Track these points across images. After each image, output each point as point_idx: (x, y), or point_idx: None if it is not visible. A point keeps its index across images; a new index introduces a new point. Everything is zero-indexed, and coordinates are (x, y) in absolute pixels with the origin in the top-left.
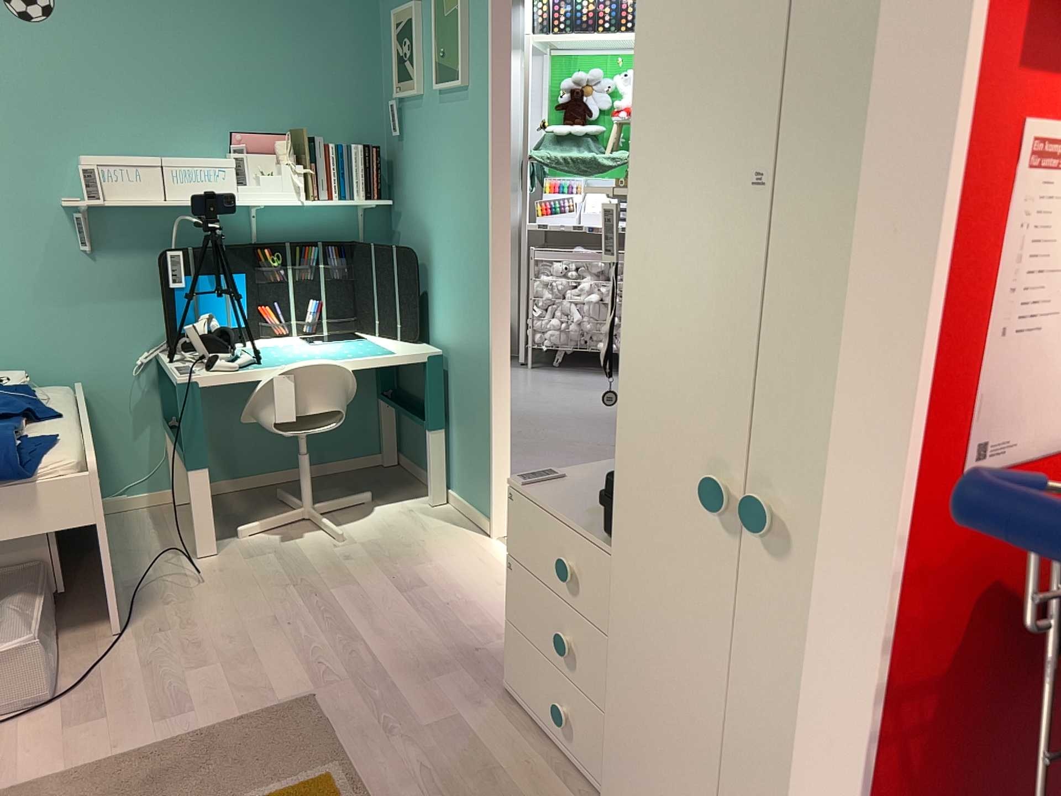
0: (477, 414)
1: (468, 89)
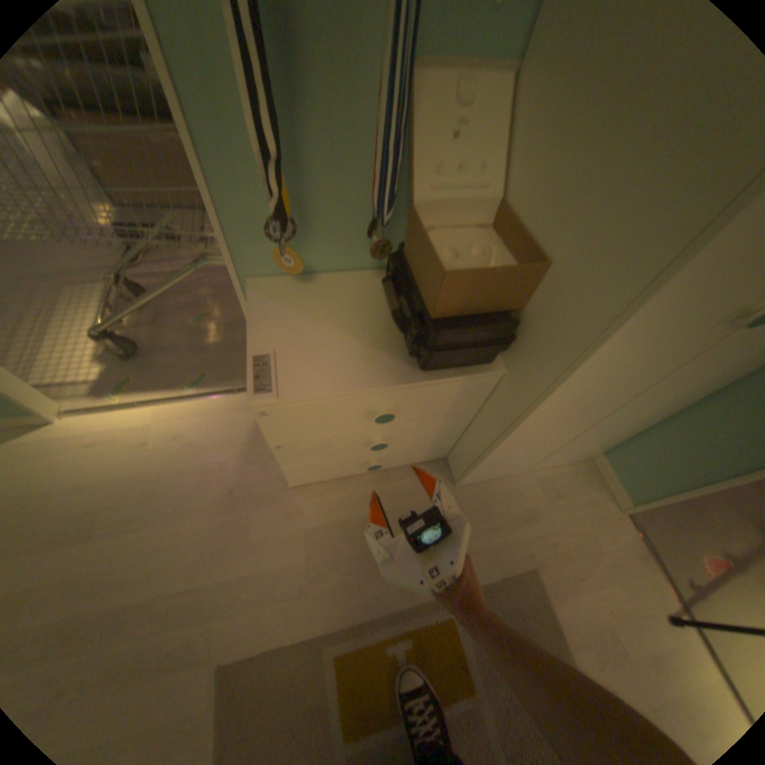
0: None
1: None
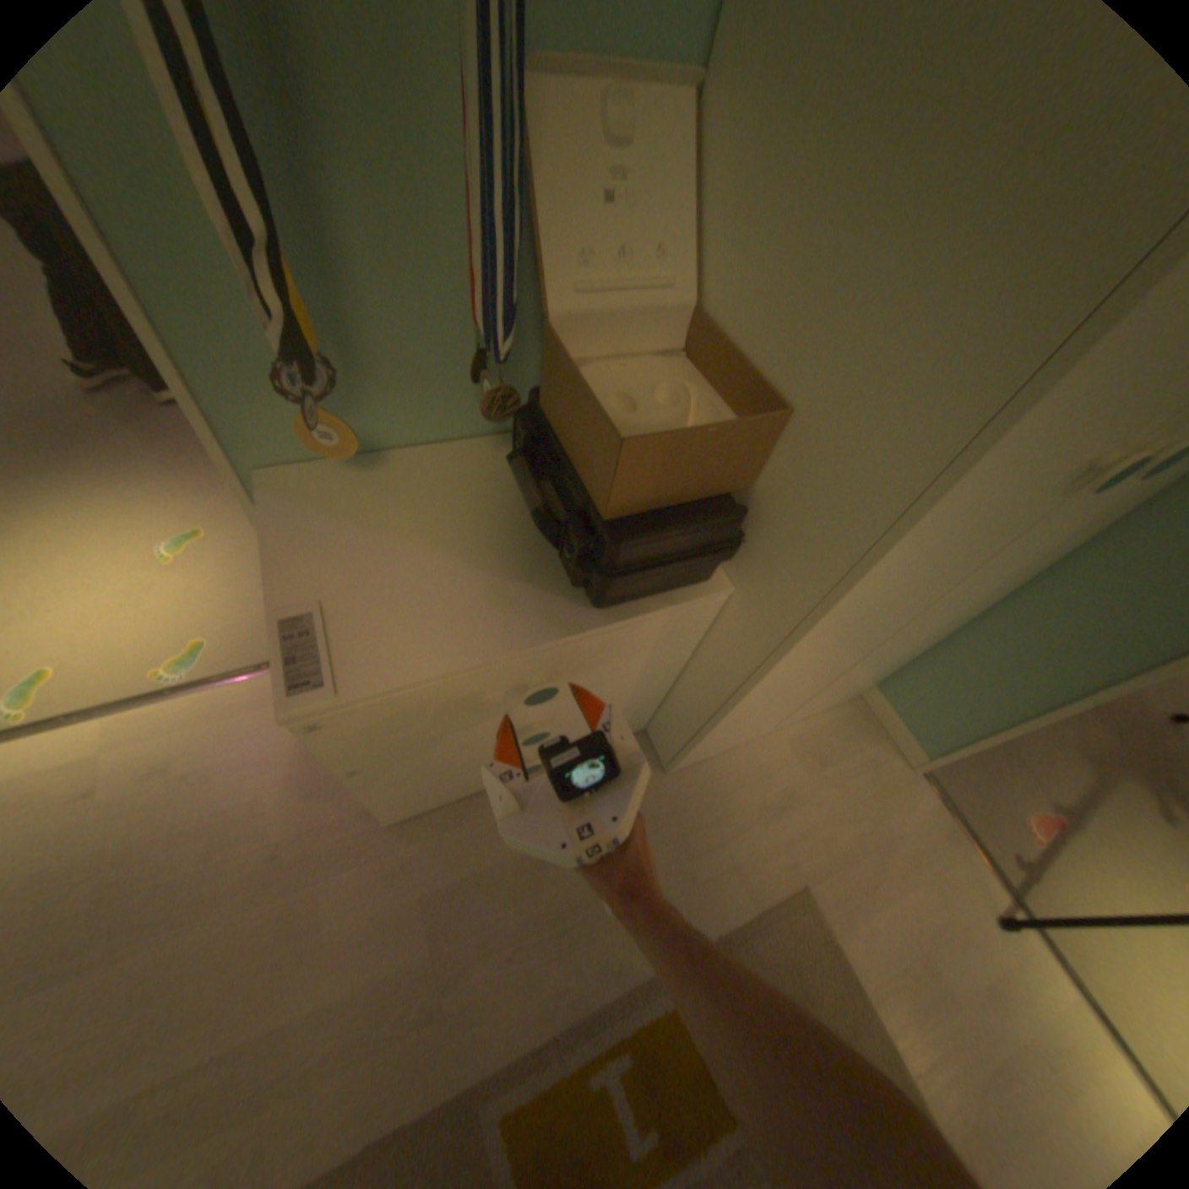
0: None
1: None
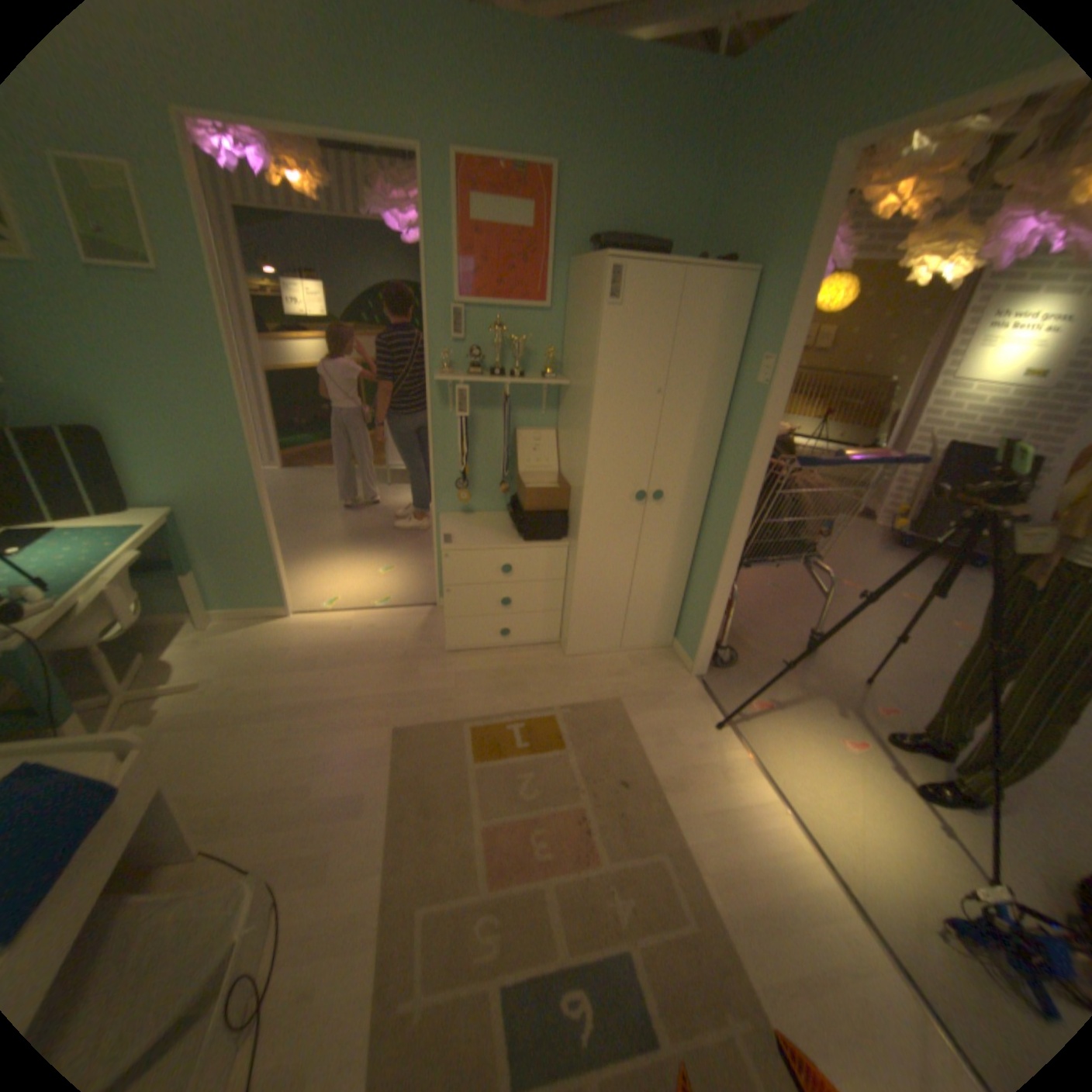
0: (243, 543)
1: (159, 275)
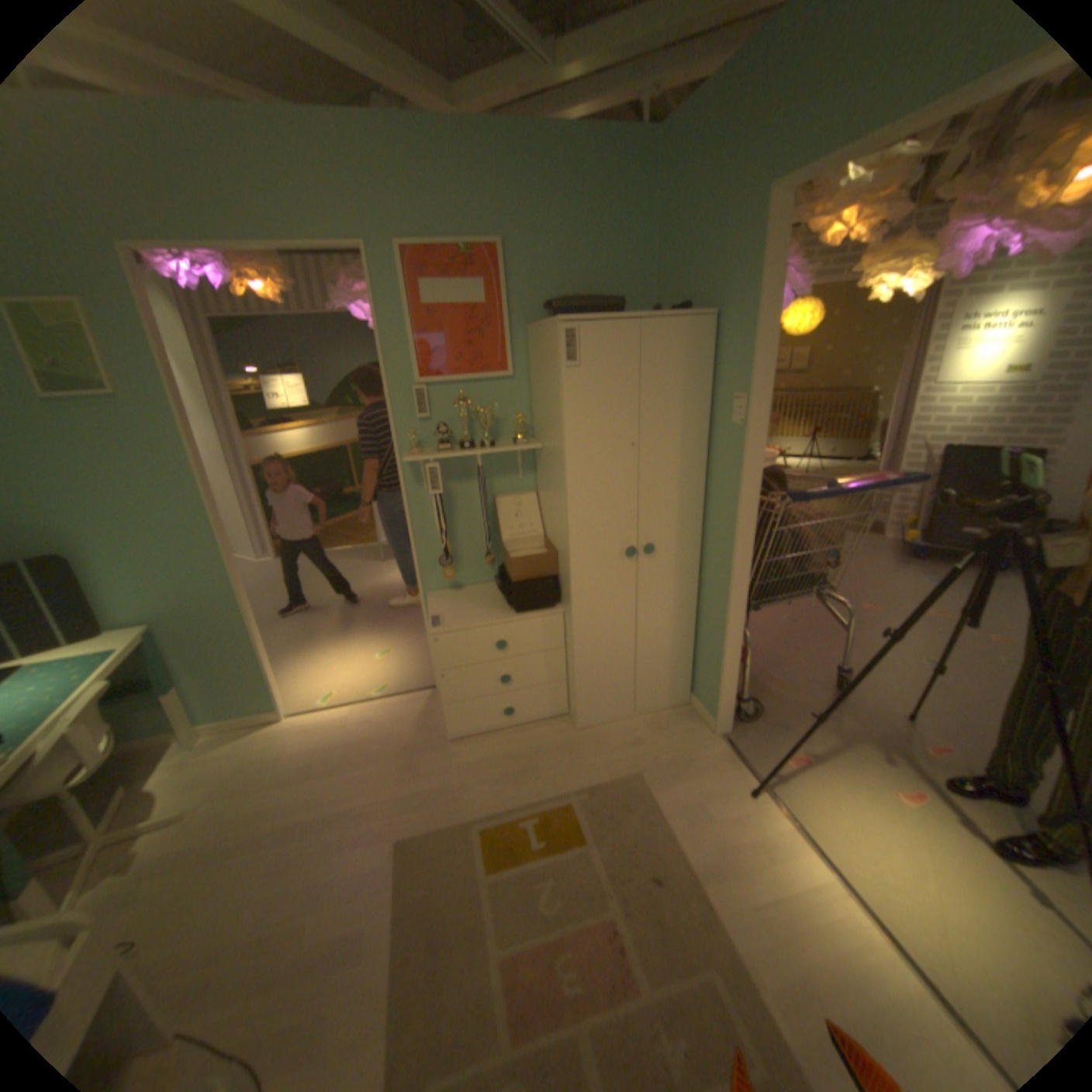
0: (225, 650)
1: (117, 397)
